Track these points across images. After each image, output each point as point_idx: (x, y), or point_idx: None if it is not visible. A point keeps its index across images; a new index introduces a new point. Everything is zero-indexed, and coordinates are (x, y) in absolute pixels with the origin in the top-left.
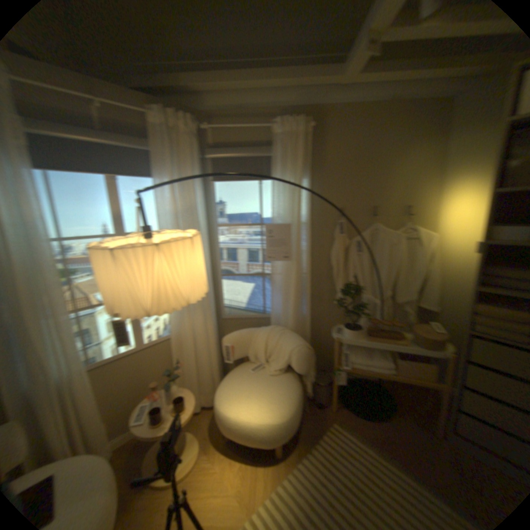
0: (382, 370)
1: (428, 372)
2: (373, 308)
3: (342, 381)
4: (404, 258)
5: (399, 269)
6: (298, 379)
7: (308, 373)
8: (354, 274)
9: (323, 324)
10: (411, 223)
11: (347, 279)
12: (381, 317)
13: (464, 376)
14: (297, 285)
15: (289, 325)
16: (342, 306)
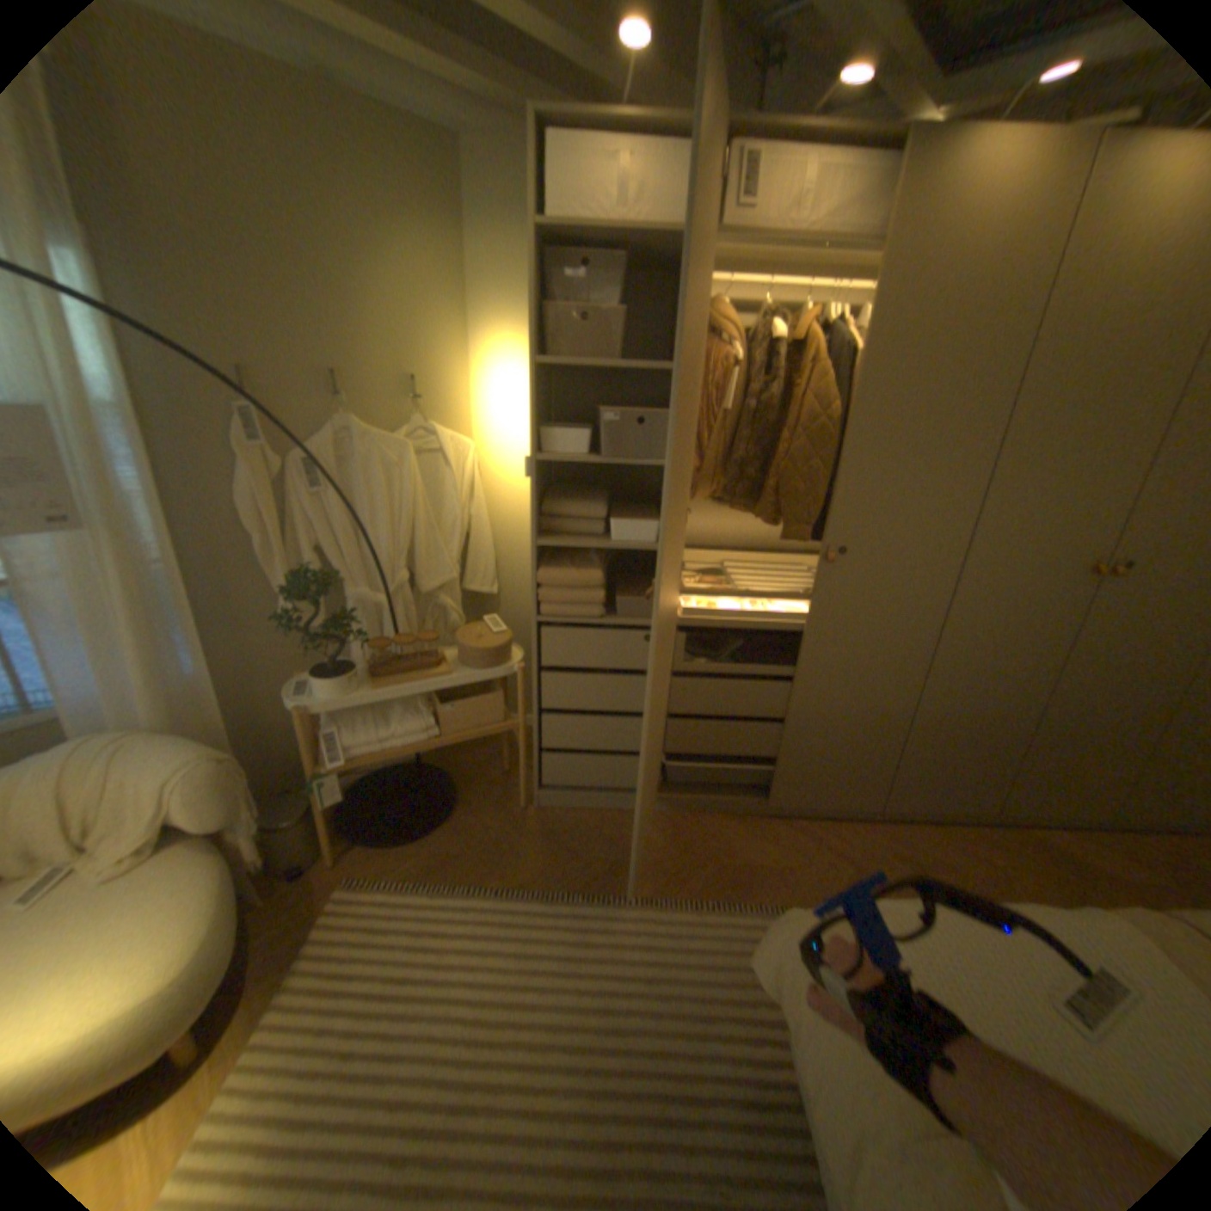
0: (410, 738)
1: (488, 709)
2: (374, 616)
3: (330, 797)
4: (417, 495)
5: (413, 521)
6: (205, 847)
7: (227, 820)
8: (313, 545)
9: (256, 684)
10: (420, 417)
11: (297, 559)
12: (393, 630)
13: (538, 693)
14: (132, 601)
15: (138, 721)
16: (290, 628)
